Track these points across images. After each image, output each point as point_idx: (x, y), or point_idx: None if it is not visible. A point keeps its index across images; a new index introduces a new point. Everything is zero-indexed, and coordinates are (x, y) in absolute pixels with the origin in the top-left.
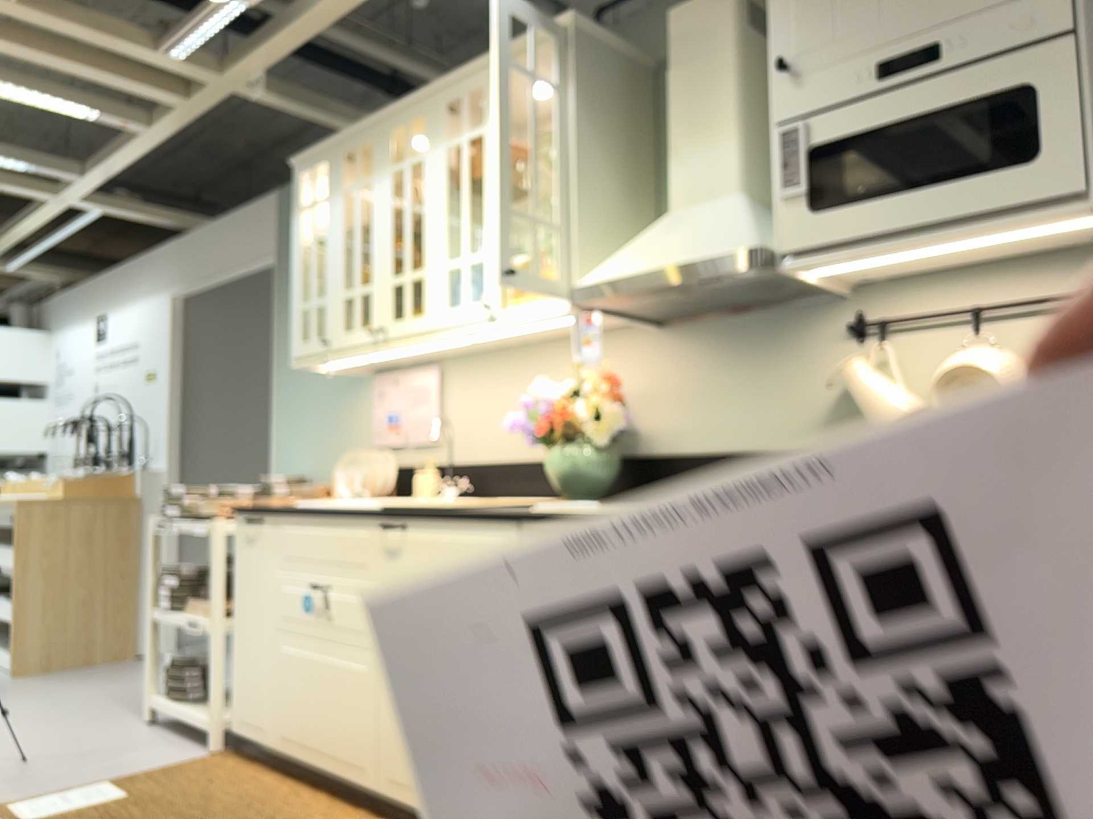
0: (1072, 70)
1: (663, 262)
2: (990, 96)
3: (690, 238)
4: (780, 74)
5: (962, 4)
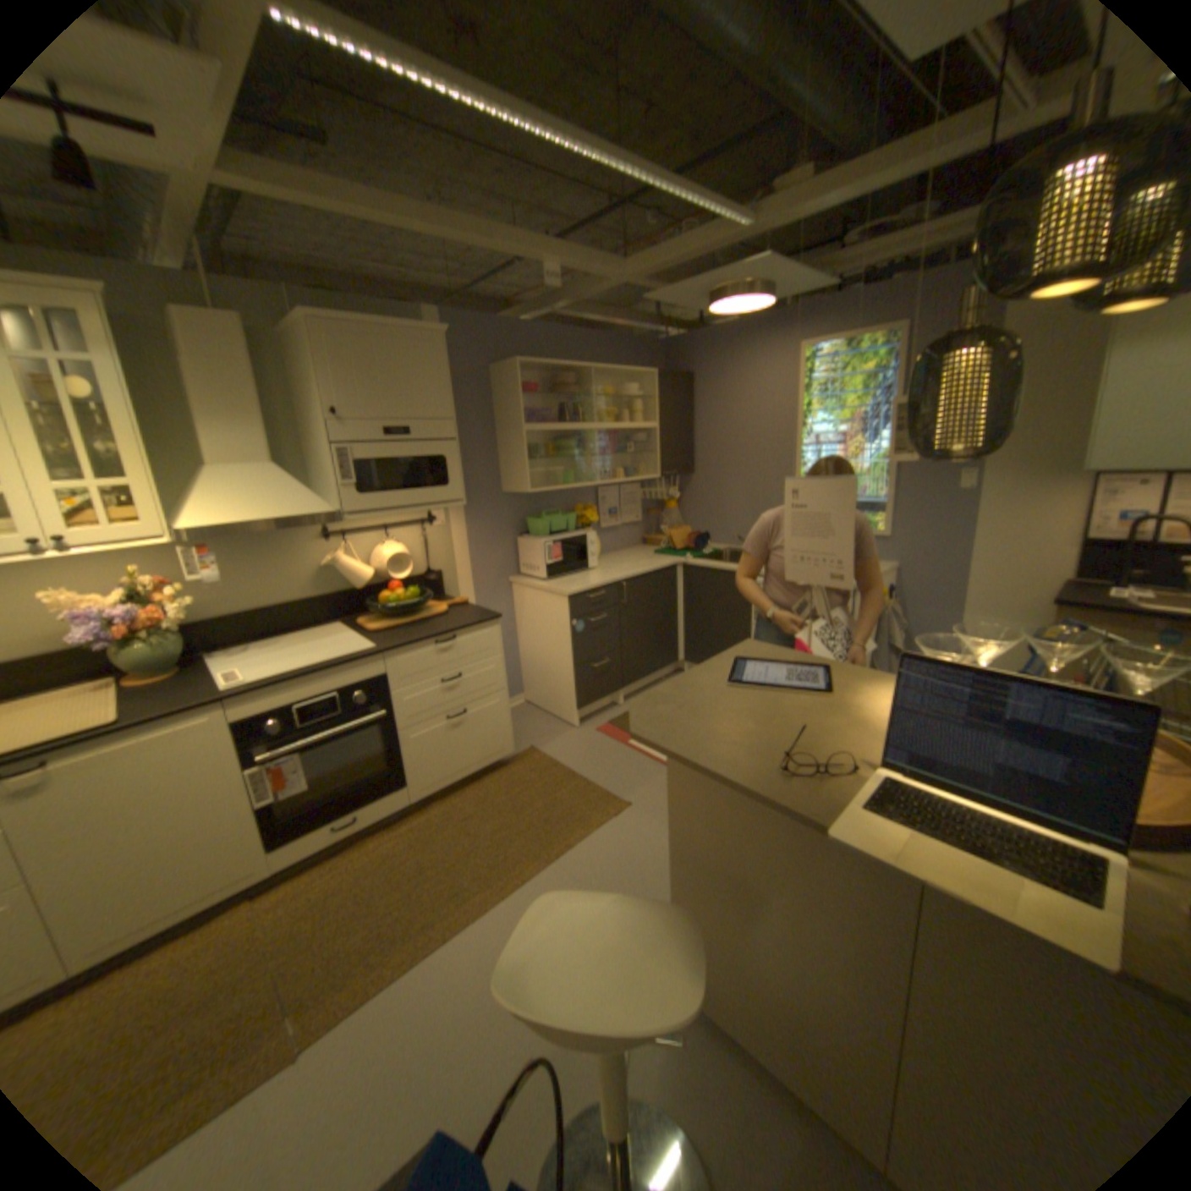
0: (456, 457)
1: (268, 517)
2: (431, 459)
3: (271, 498)
4: (330, 416)
5: (418, 416)
